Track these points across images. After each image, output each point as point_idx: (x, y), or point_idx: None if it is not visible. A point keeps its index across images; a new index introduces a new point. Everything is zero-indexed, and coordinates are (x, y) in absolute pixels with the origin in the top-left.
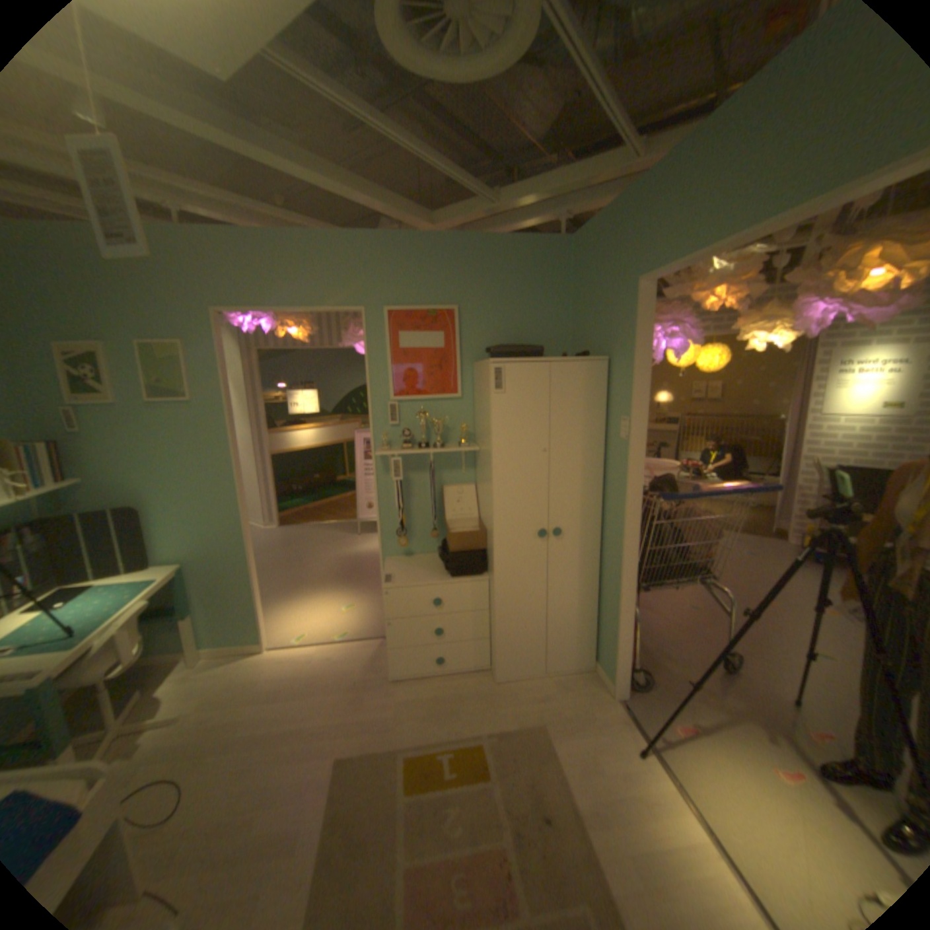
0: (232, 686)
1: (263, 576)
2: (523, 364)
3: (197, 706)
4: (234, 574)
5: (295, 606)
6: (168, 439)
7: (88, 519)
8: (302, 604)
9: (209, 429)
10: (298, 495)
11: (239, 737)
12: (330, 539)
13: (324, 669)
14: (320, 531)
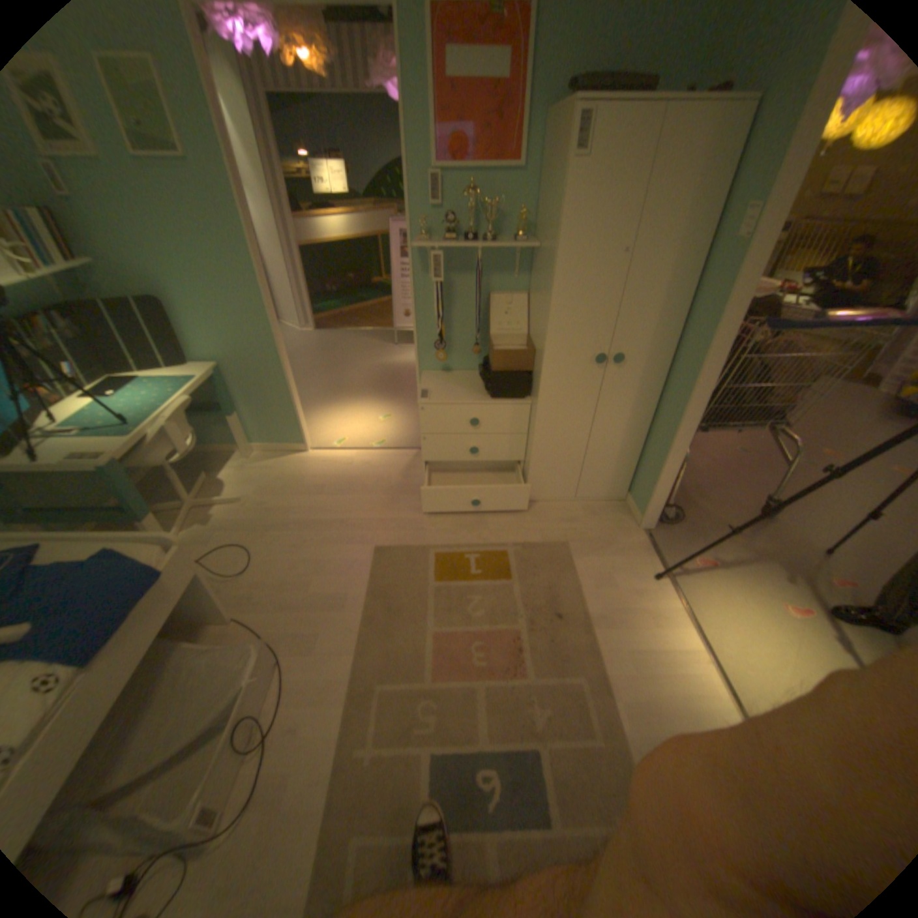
0: (284, 477)
1: (304, 380)
2: (626, 105)
3: (256, 490)
4: (272, 377)
5: (336, 411)
6: (173, 212)
7: (115, 307)
8: (342, 410)
9: (217, 201)
10: (334, 297)
11: (294, 519)
12: (367, 347)
13: (365, 471)
14: (357, 338)
